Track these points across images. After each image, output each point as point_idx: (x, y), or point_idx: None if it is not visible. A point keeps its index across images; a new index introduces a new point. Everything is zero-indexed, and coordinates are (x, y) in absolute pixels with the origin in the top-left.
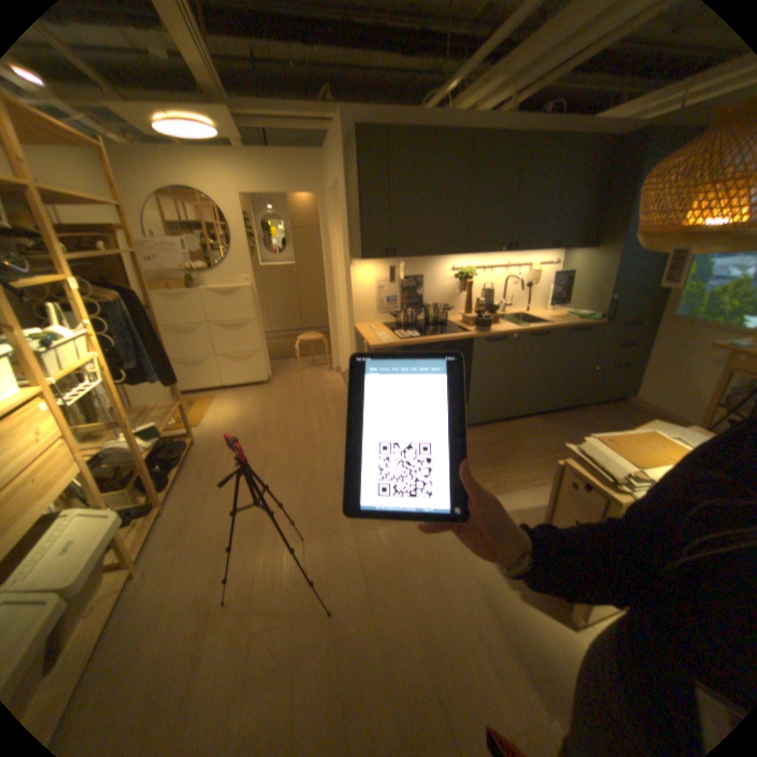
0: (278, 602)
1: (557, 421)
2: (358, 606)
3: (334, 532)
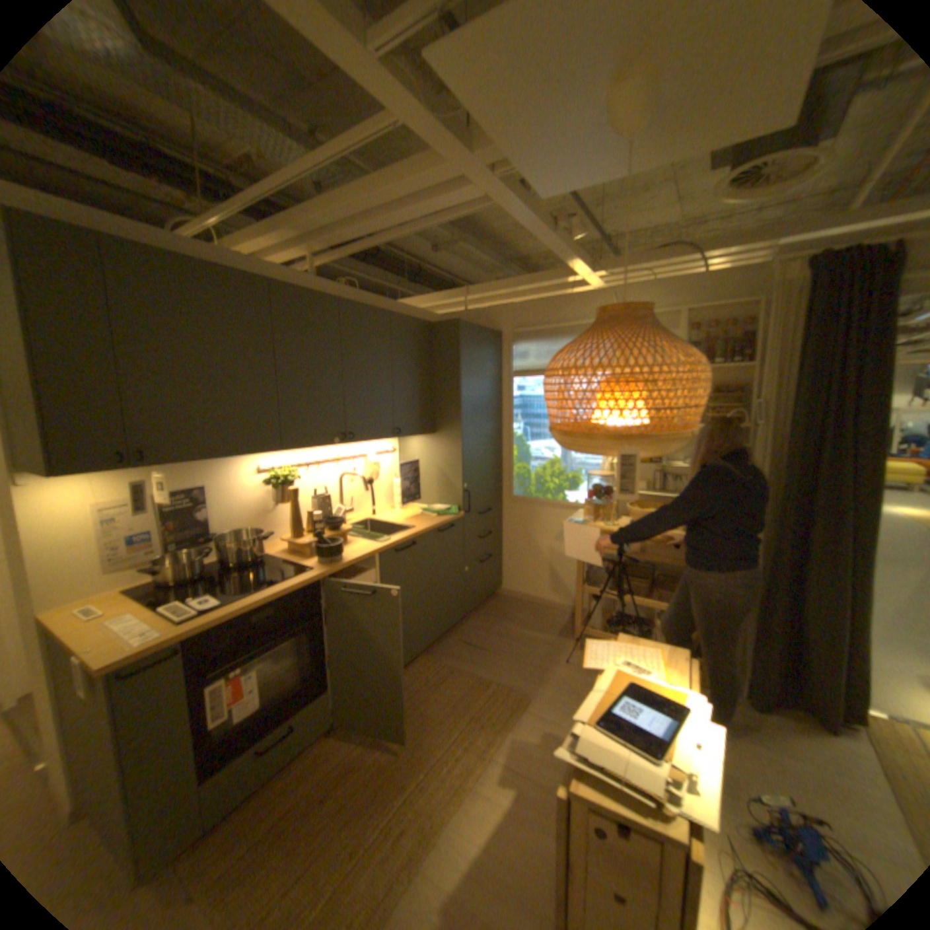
0: None
1: (445, 654)
2: None
3: None
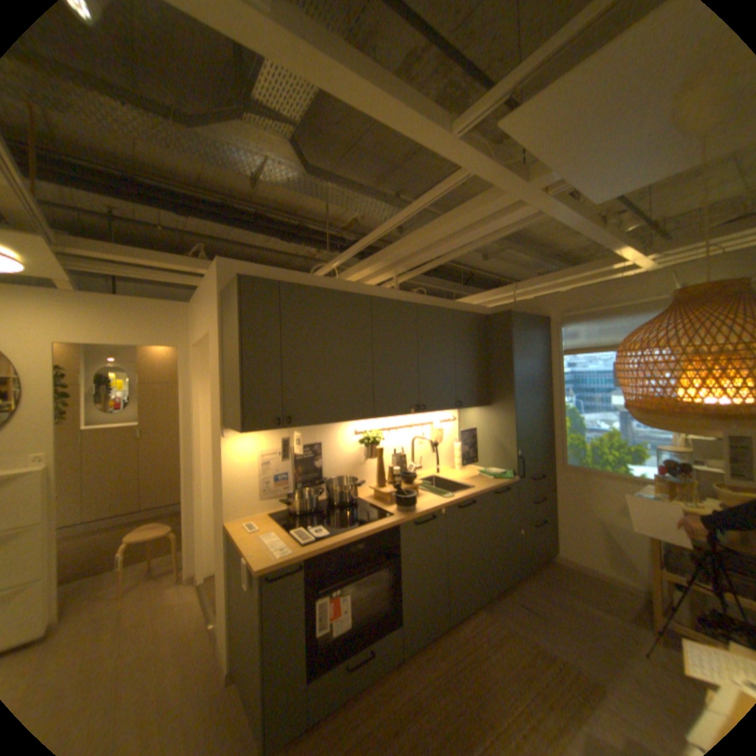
0: None
1: (504, 613)
2: None
3: None
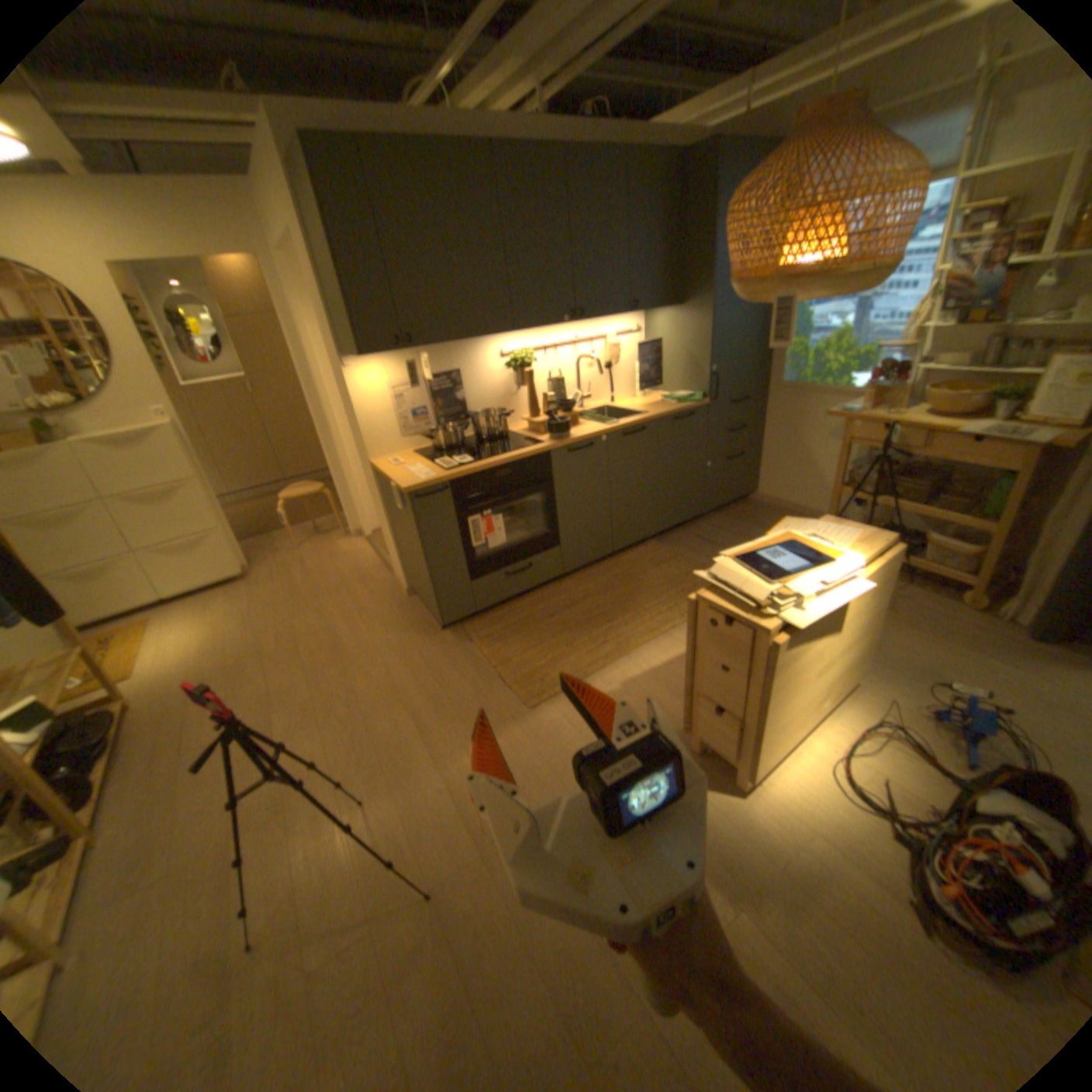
0: (341, 908)
1: (673, 542)
2: (466, 869)
3: (407, 776)
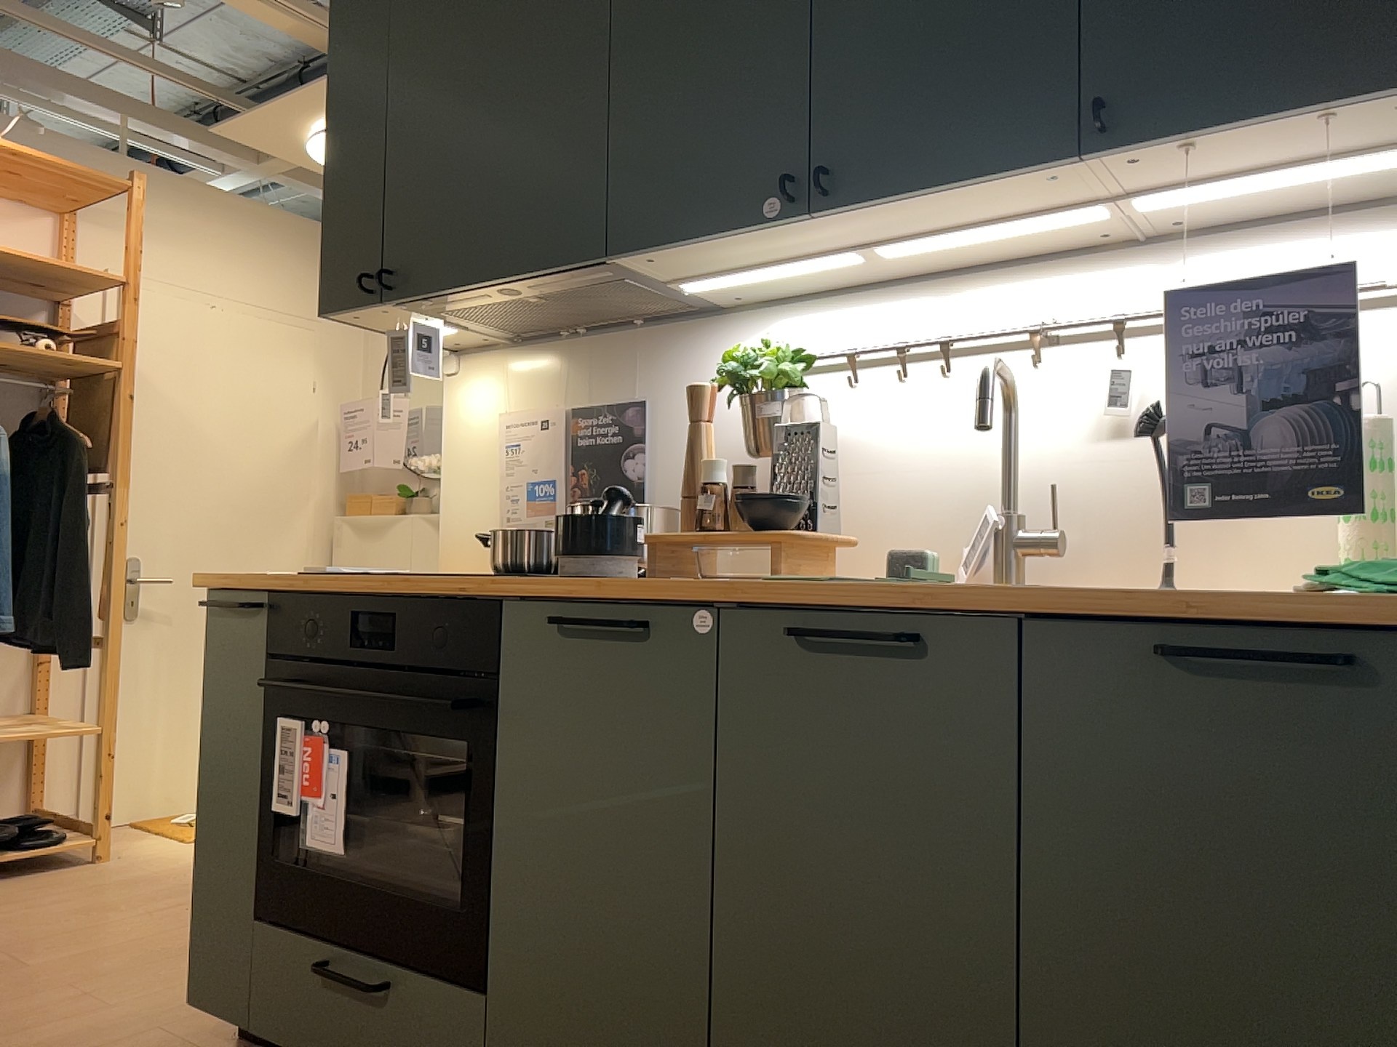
0: None
1: None
2: None
3: None
